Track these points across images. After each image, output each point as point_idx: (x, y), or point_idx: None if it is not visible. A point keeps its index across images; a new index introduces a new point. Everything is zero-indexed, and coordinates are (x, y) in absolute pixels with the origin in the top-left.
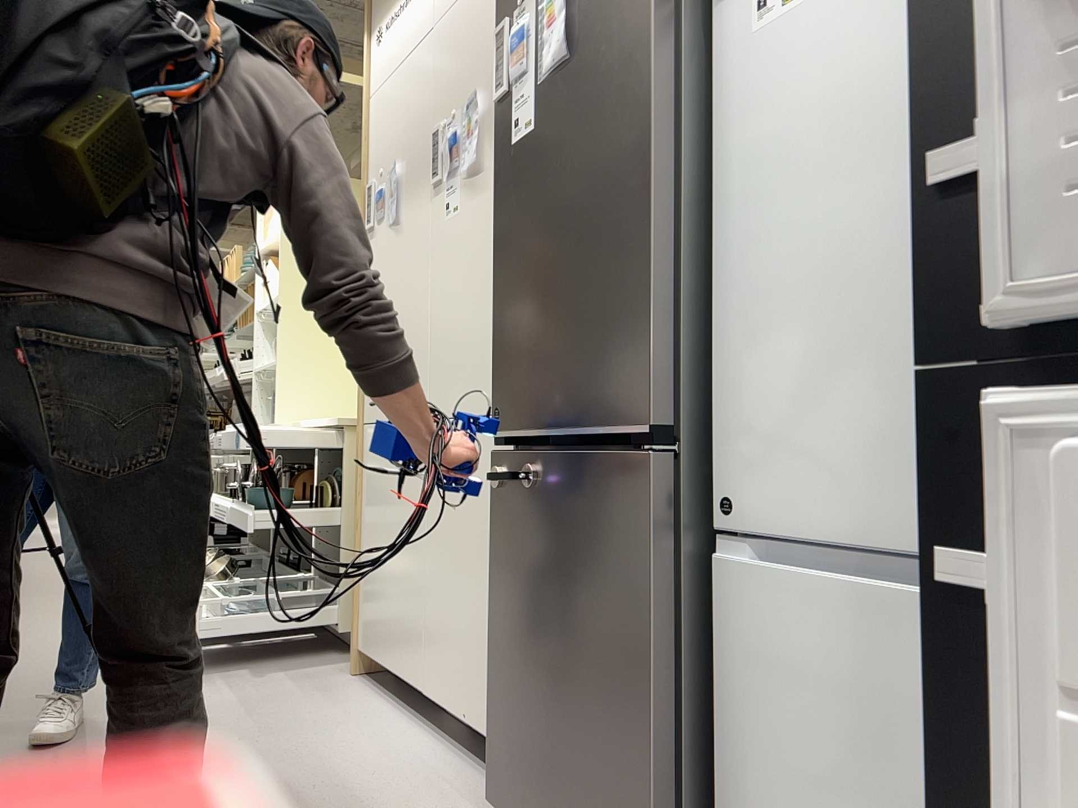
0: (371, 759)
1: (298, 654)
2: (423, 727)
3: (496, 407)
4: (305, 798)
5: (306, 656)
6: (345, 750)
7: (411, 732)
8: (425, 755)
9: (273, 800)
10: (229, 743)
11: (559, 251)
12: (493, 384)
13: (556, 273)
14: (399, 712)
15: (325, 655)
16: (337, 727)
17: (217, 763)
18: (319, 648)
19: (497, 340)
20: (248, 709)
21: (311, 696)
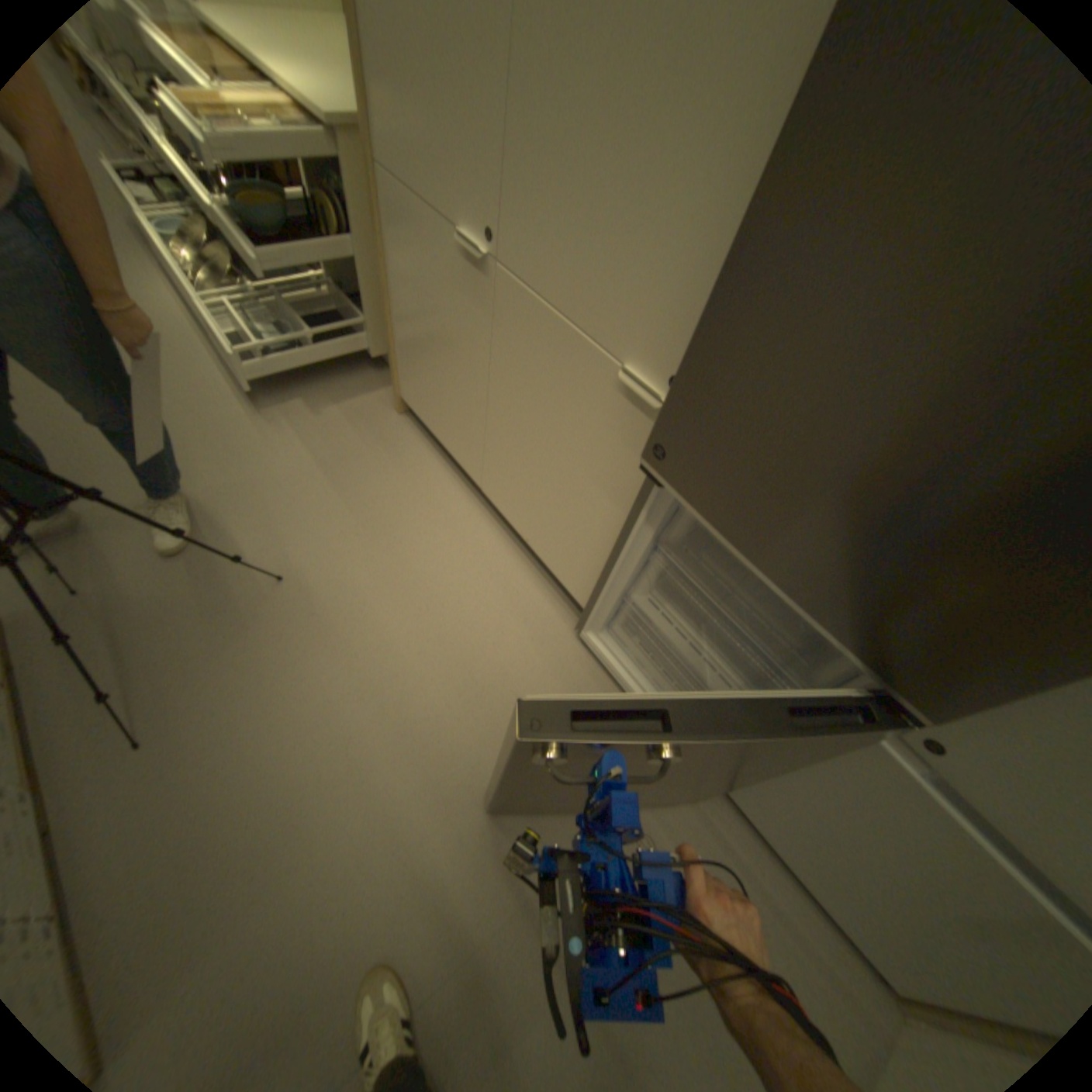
0: (454, 555)
1: (337, 368)
2: (480, 504)
3: (663, 440)
4: (423, 616)
5: (346, 373)
6: (431, 542)
7: (473, 512)
8: (493, 548)
9: (401, 620)
10: (333, 532)
11: (963, 392)
12: (664, 402)
13: (916, 416)
14: (455, 479)
15: (362, 372)
16: (413, 506)
17: (336, 566)
18: (352, 358)
19: (700, 361)
20: (329, 473)
21: (374, 449)
